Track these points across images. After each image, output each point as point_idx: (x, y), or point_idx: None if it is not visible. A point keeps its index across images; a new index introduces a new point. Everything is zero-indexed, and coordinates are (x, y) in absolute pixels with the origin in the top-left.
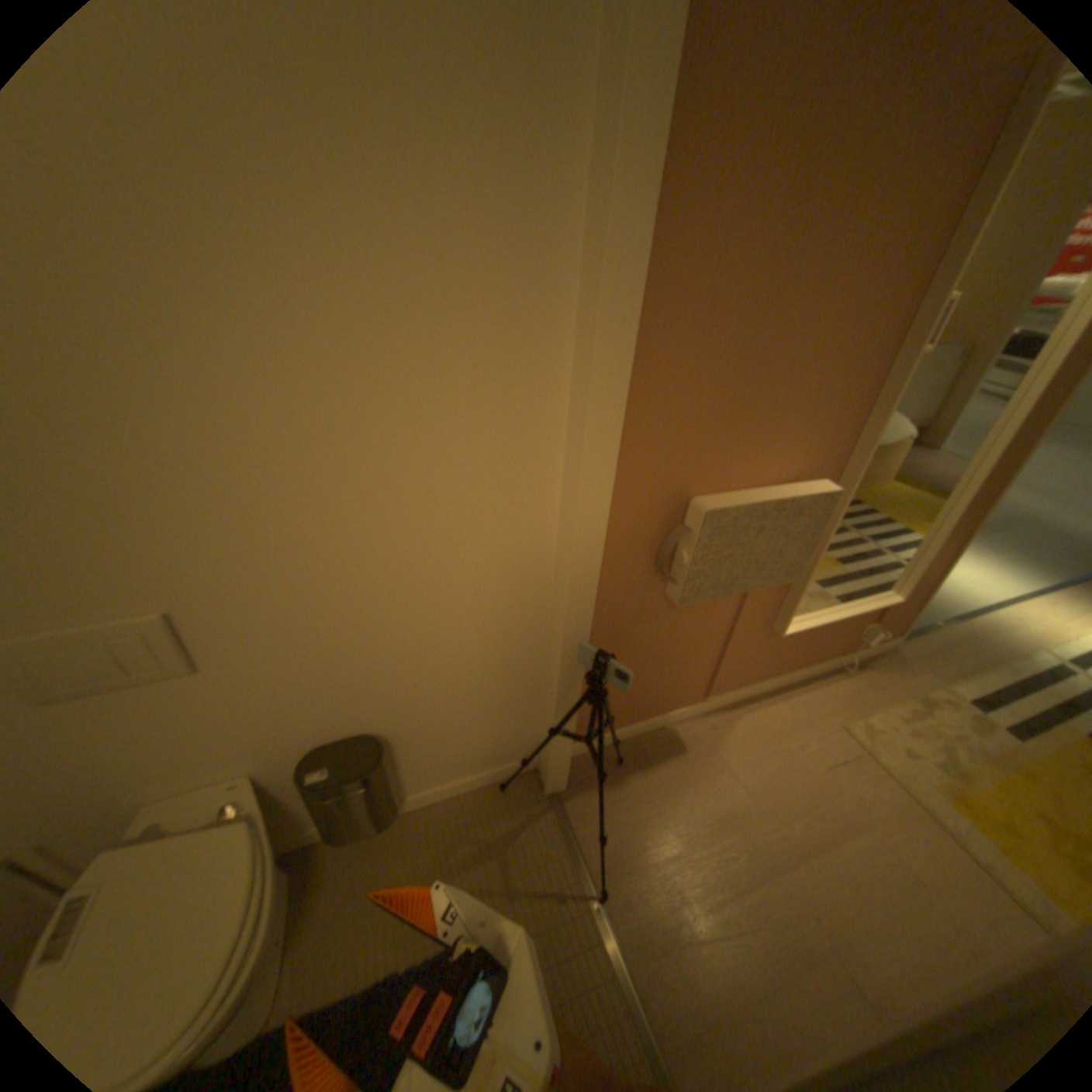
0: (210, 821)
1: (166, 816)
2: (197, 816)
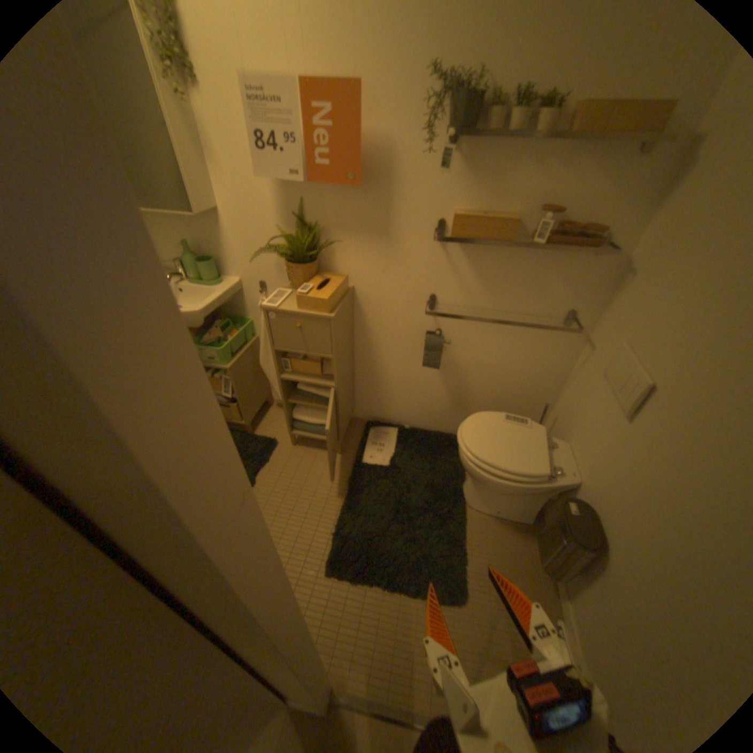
0: (556, 467)
1: (562, 452)
2: (560, 463)
